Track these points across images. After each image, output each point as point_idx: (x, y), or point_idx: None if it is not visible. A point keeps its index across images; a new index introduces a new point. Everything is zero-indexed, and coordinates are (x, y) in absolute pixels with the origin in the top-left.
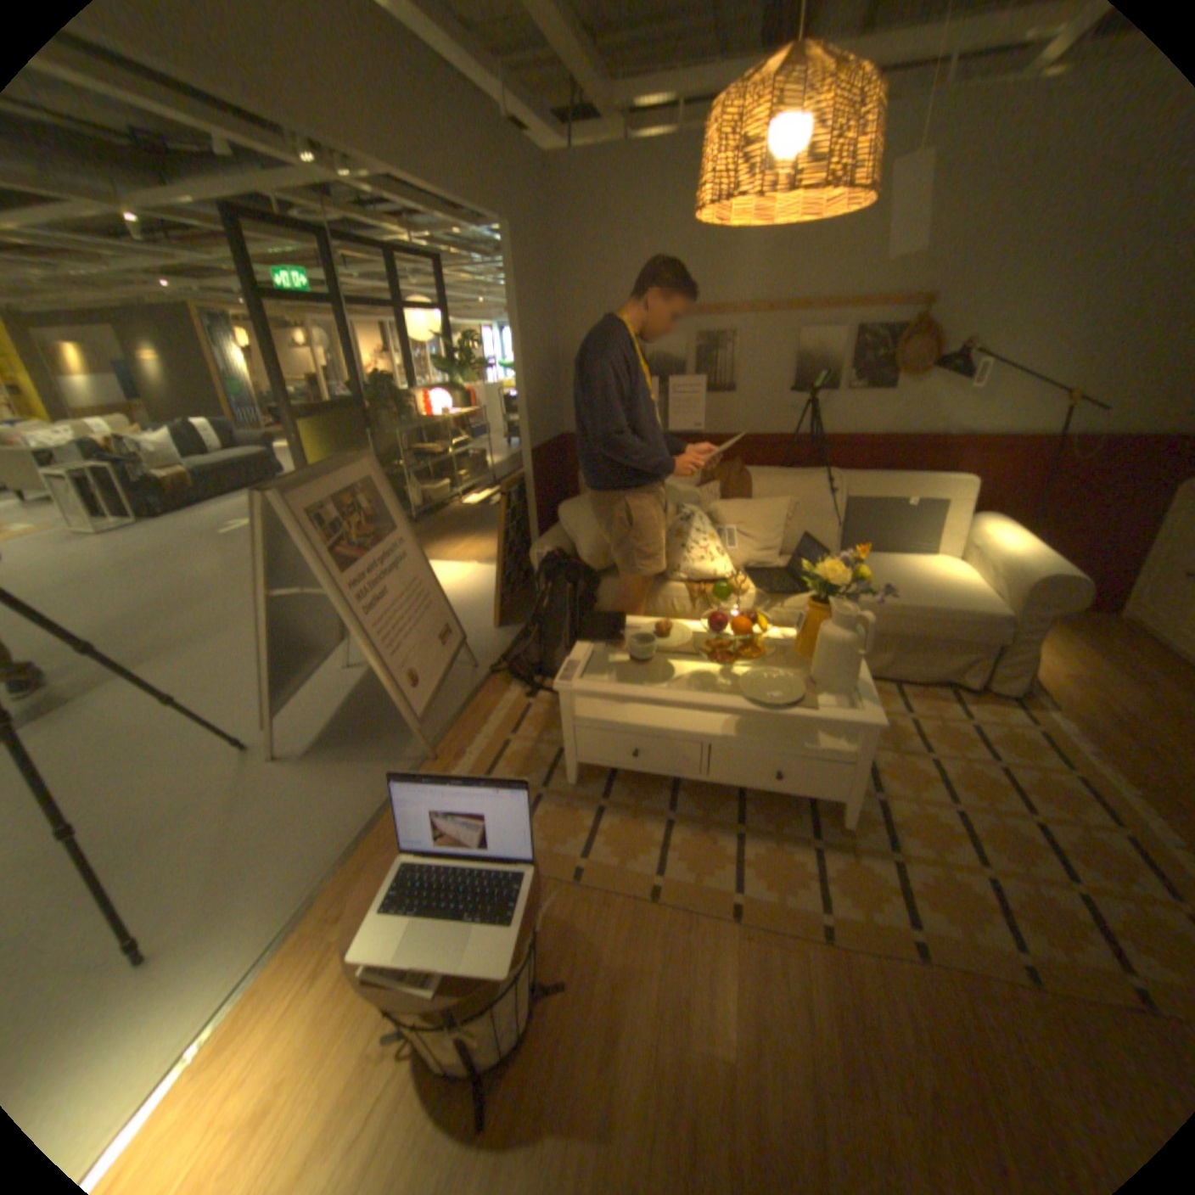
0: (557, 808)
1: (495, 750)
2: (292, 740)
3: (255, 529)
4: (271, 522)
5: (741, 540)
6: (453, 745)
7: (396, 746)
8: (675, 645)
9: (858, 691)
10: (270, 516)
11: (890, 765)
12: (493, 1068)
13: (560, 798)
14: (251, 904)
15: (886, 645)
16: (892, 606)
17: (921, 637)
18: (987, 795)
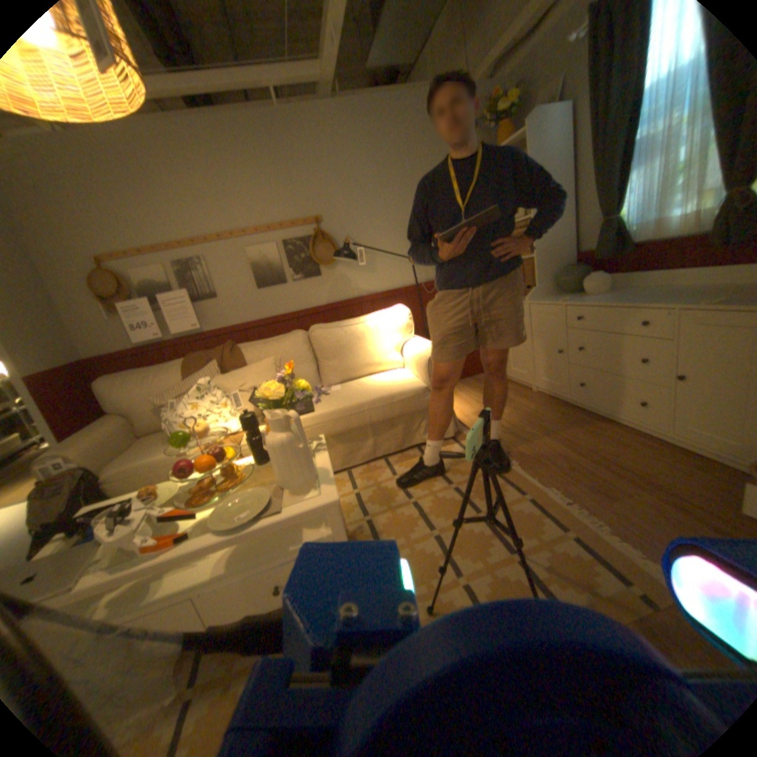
0: None
1: None
2: None
3: None
4: None
5: (241, 395)
6: None
7: None
8: (156, 506)
9: (318, 478)
10: None
11: (386, 522)
12: None
13: None
14: None
15: (364, 433)
16: (354, 405)
17: (381, 419)
18: (449, 513)
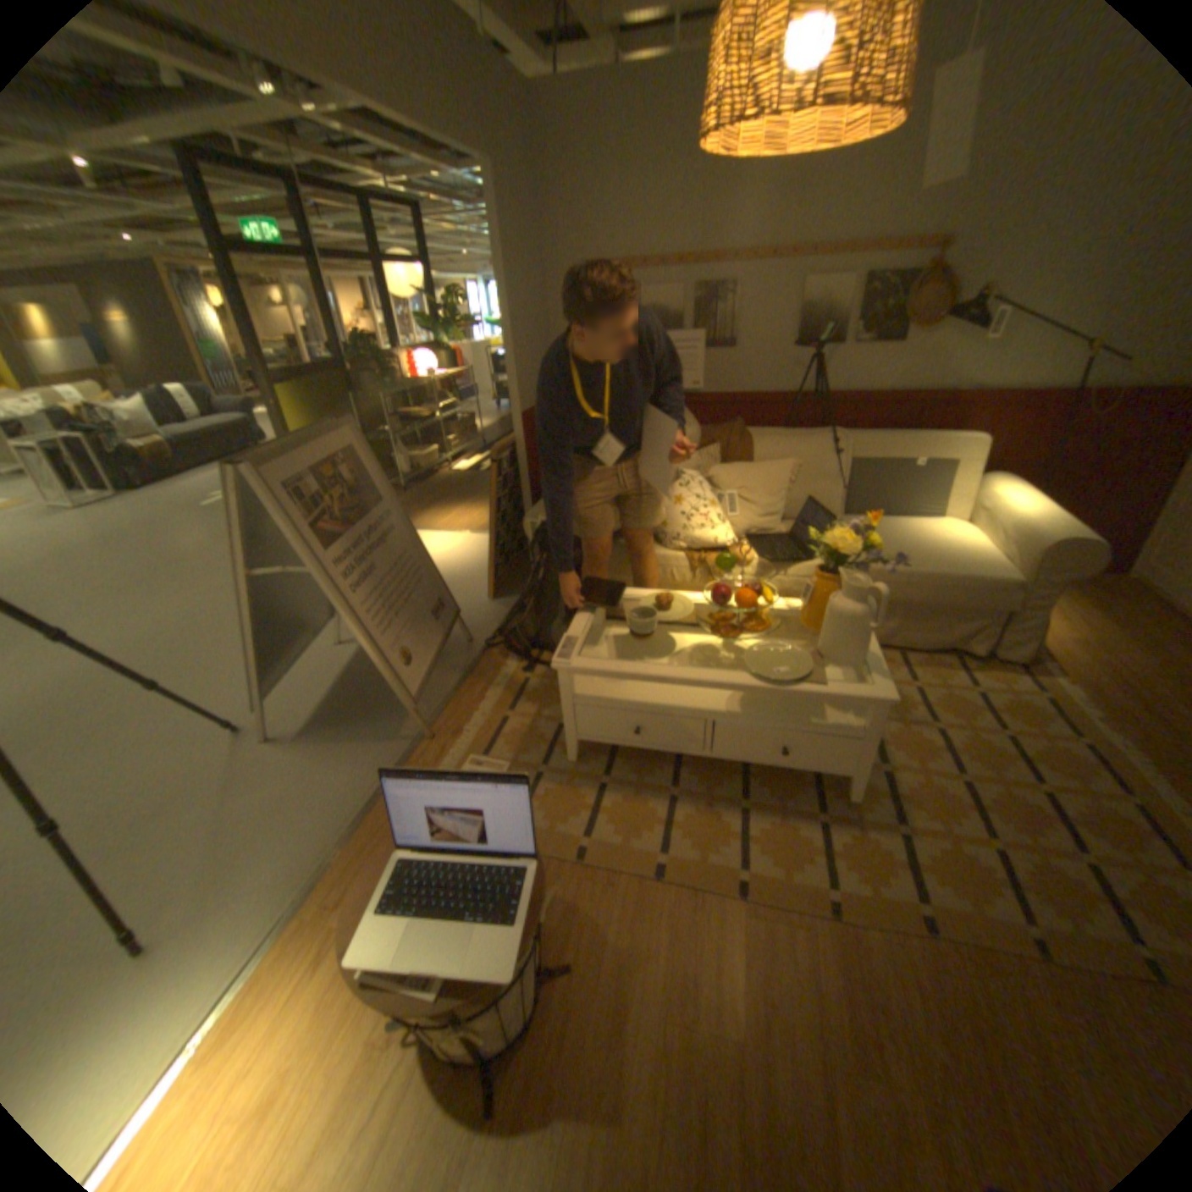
0: (558, 786)
1: (494, 727)
2: (285, 720)
3: (231, 504)
4: (248, 497)
5: (743, 505)
6: (450, 723)
7: (392, 724)
8: (677, 619)
9: (867, 664)
10: (247, 490)
11: (896, 735)
12: (501, 1053)
13: (561, 775)
14: (250, 890)
15: (891, 612)
16: (899, 573)
17: (928, 604)
18: (994, 764)
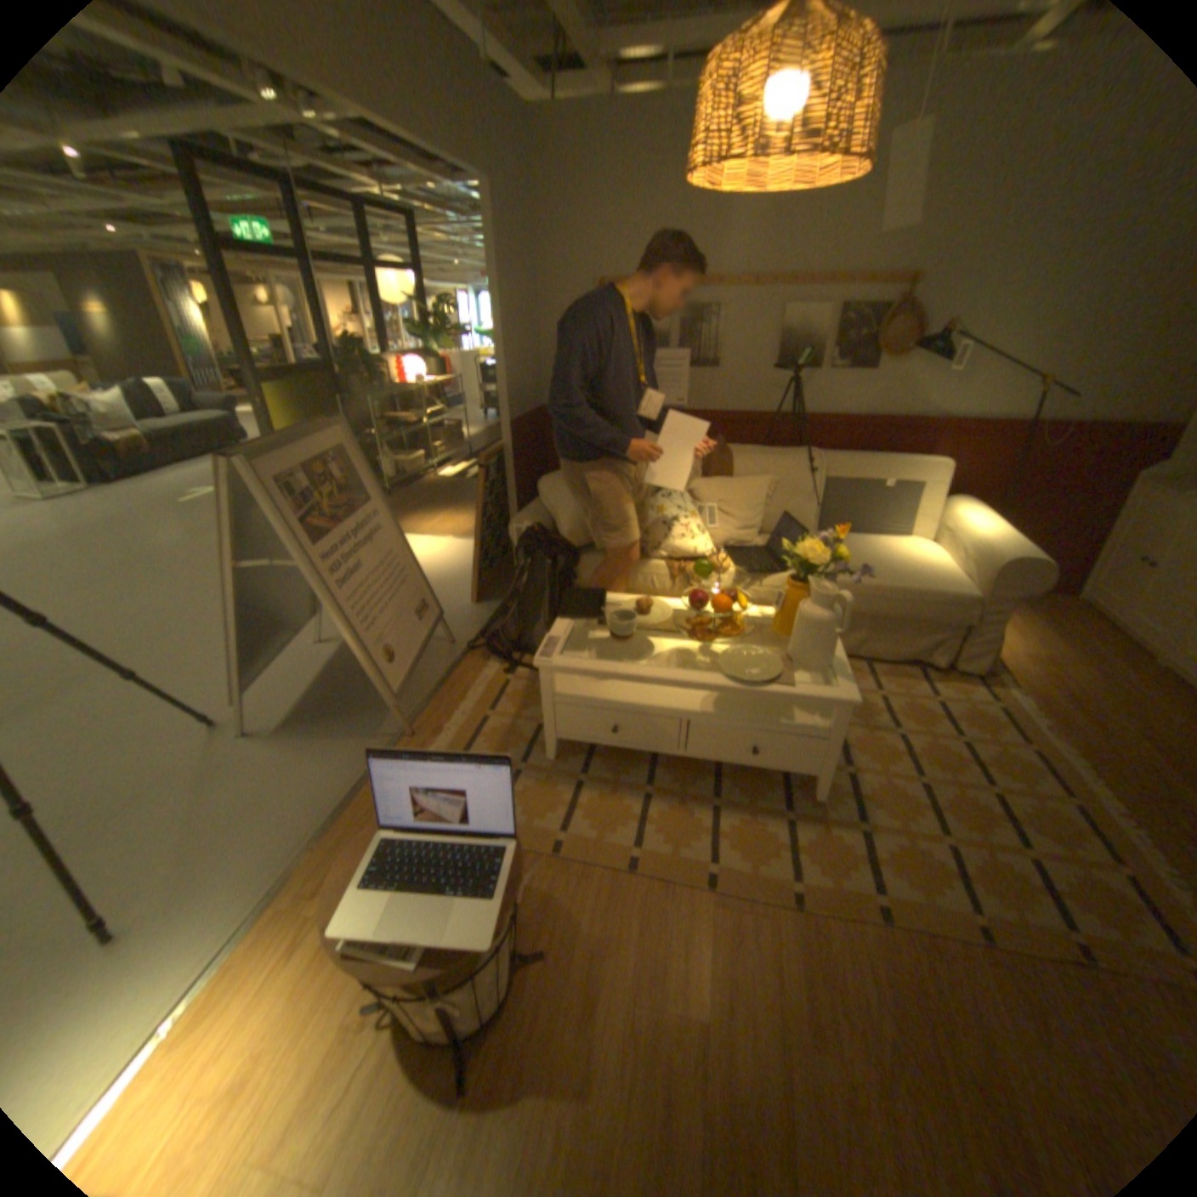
0: (535, 783)
1: (474, 726)
2: (262, 716)
3: (219, 497)
4: (236, 491)
5: (721, 518)
6: (430, 722)
7: (372, 722)
8: (655, 623)
9: (833, 668)
10: (235, 484)
11: (860, 740)
12: (474, 1034)
13: (539, 773)
14: (224, 881)
15: (859, 624)
16: (866, 586)
17: (893, 616)
18: (950, 768)
